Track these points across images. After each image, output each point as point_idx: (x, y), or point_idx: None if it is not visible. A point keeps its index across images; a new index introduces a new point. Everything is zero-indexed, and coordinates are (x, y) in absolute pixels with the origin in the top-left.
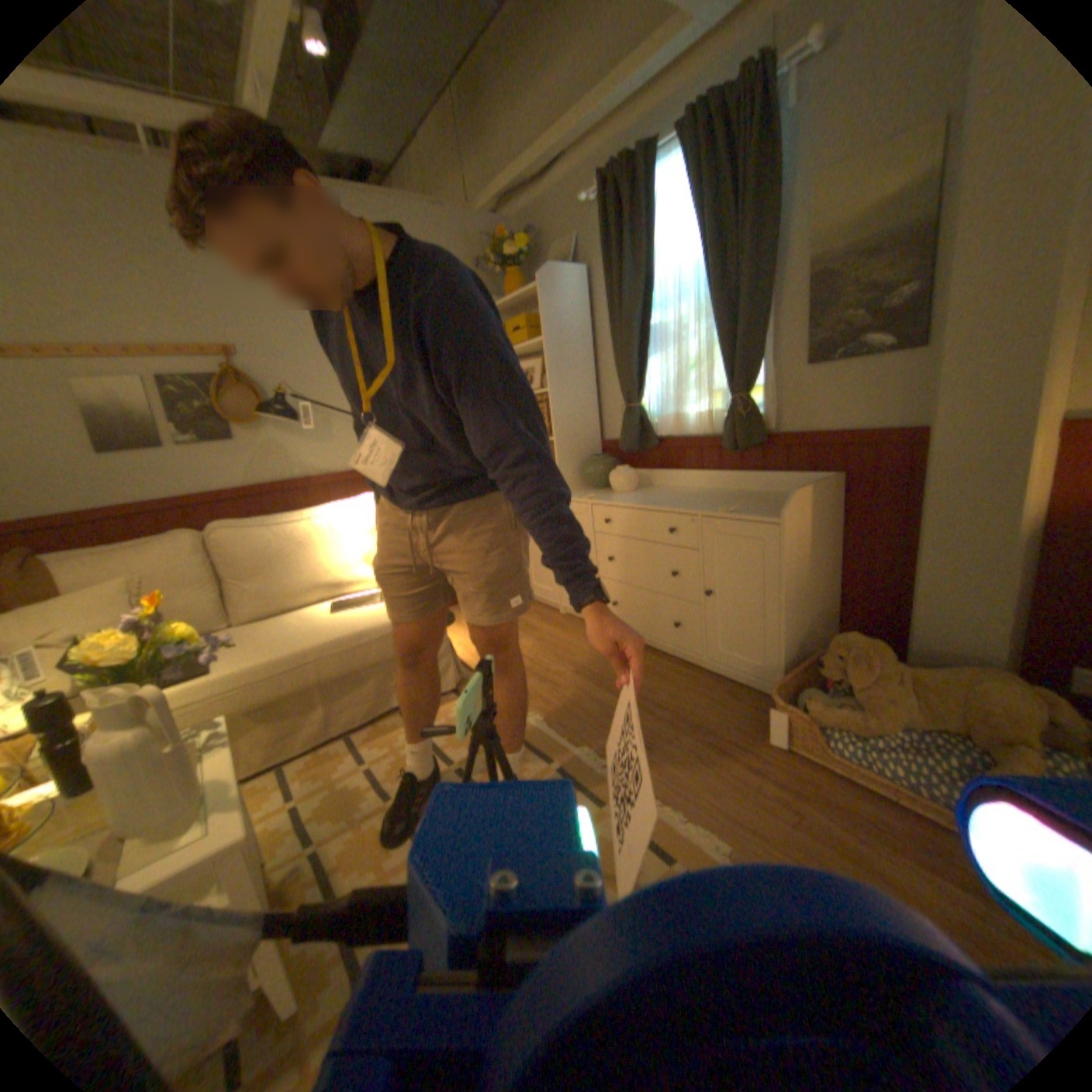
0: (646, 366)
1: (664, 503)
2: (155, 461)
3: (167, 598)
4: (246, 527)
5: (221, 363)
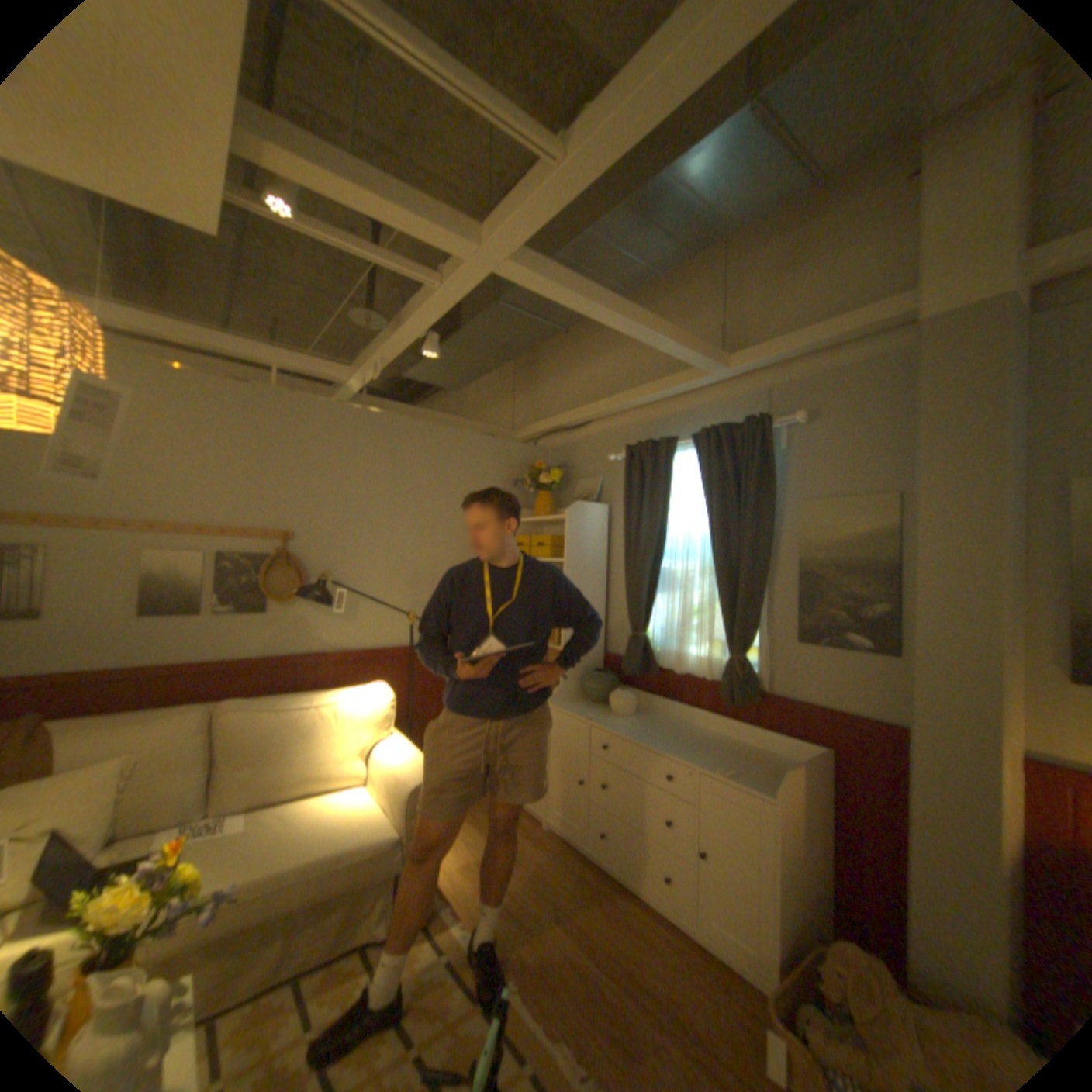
0: (653, 603)
1: (662, 745)
2: (187, 631)
3: (155, 787)
4: (255, 714)
5: (277, 550)
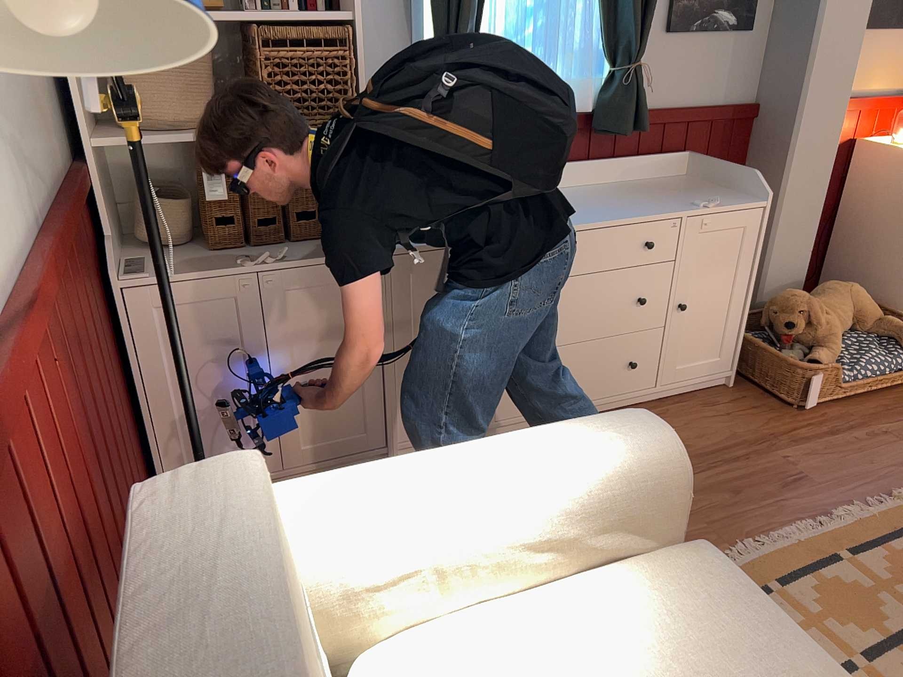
0: None
1: (610, 213)
2: None
3: None
4: None
5: None
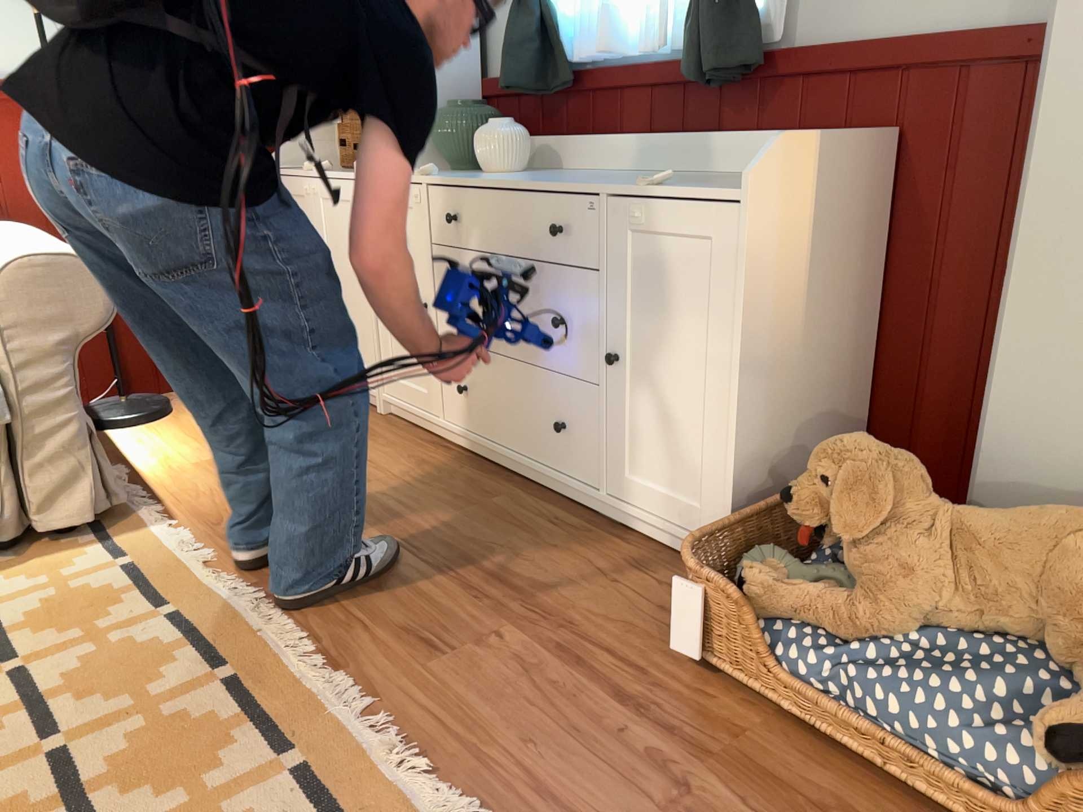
0: None
1: (551, 180)
2: None
3: None
4: None
5: None
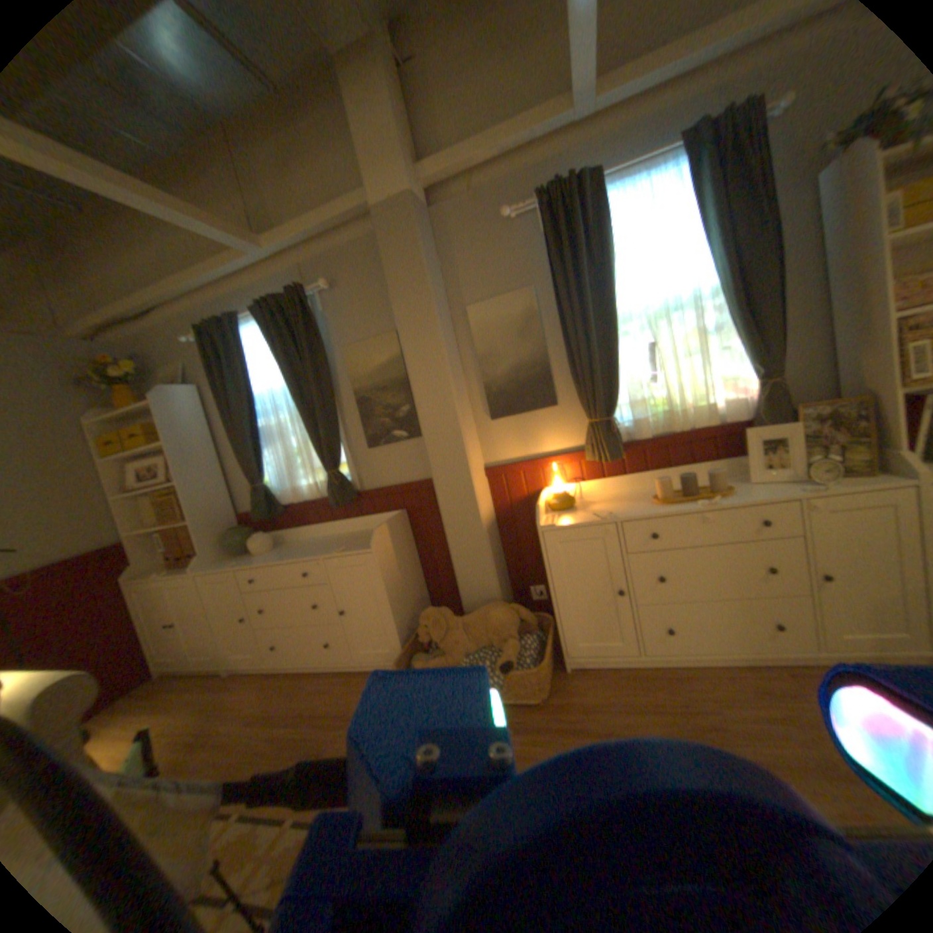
0: (261, 456)
1: (293, 555)
2: None
3: None
4: None
5: None
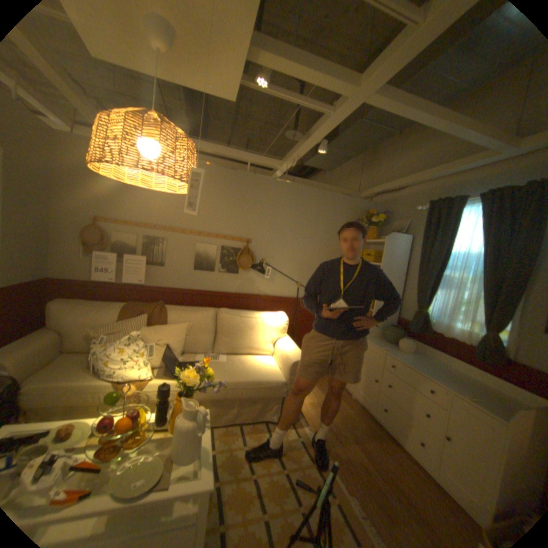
0: (435, 294)
1: (430, 373)
2: (209, 277)
3: (197, 336)
4: (232, 316)
5: (244, 247)
